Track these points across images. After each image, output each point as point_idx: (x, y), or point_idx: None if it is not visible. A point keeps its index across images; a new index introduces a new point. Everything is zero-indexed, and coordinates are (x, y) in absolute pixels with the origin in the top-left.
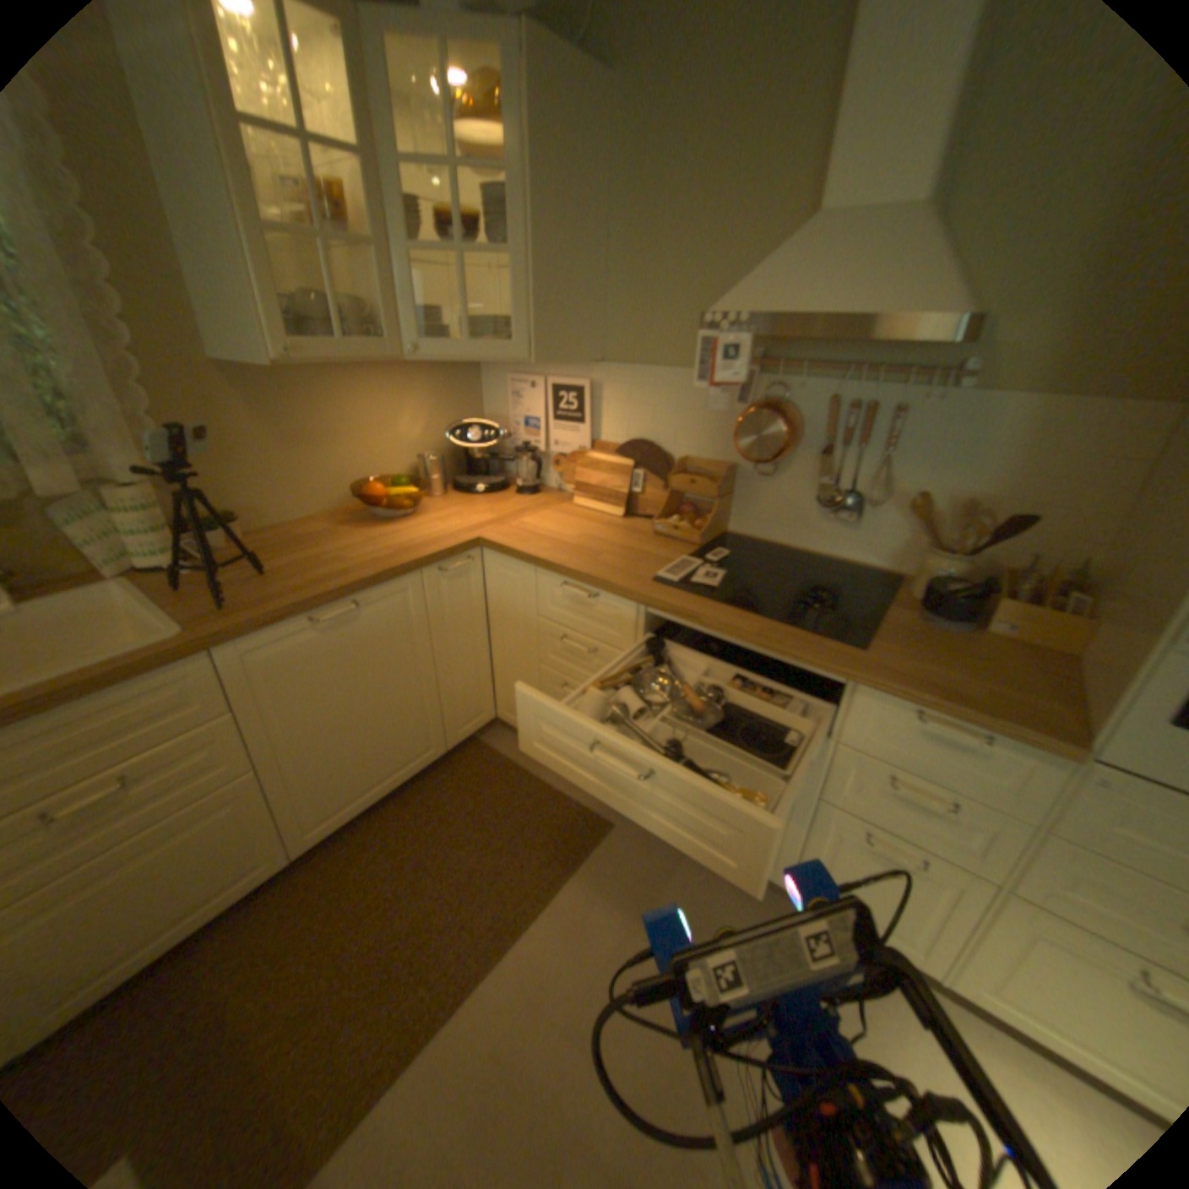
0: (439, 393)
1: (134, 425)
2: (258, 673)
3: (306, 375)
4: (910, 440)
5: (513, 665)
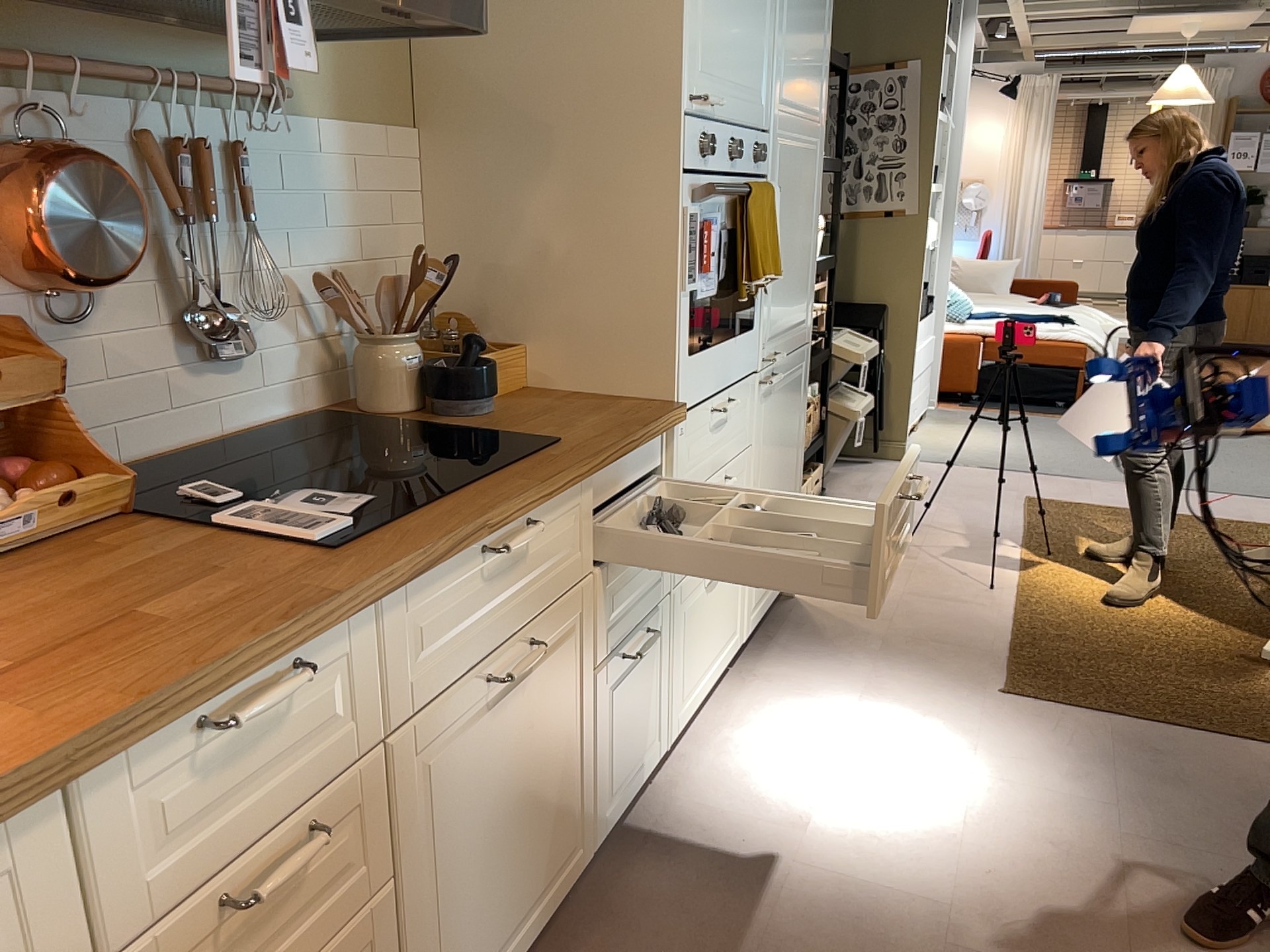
0: None
1: None
2: None
3: None
4: (260, 205)
5: None
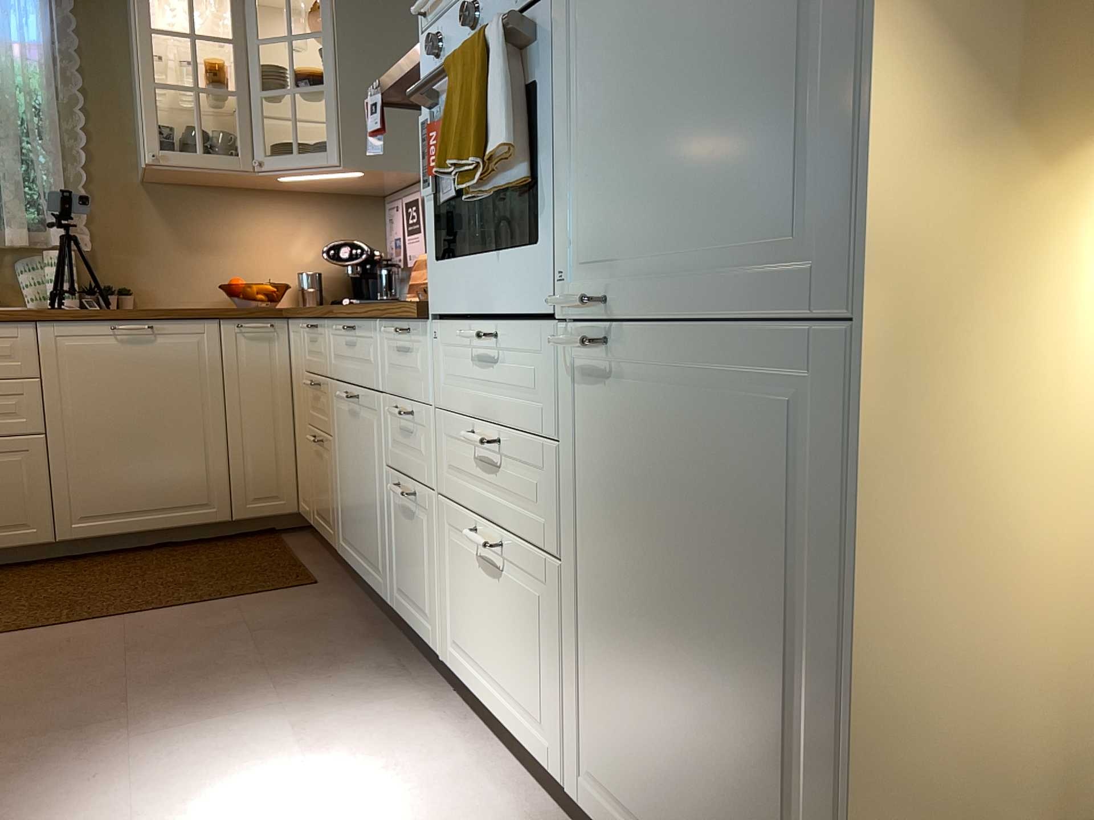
0: (336, 225)
1: (79, 216)
2: (64, 355)
3: (212, 198)
4: None
5: (300, 437)
